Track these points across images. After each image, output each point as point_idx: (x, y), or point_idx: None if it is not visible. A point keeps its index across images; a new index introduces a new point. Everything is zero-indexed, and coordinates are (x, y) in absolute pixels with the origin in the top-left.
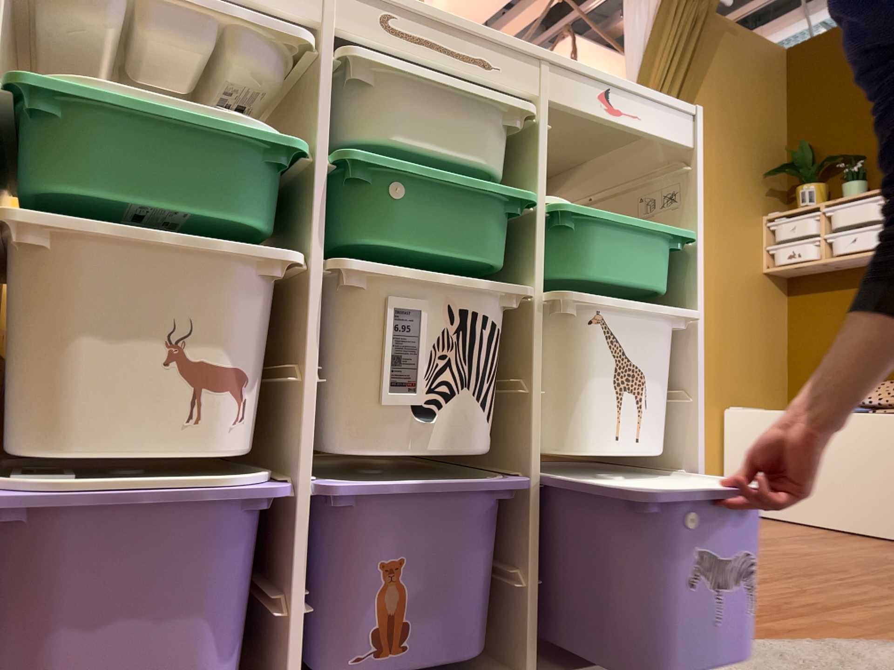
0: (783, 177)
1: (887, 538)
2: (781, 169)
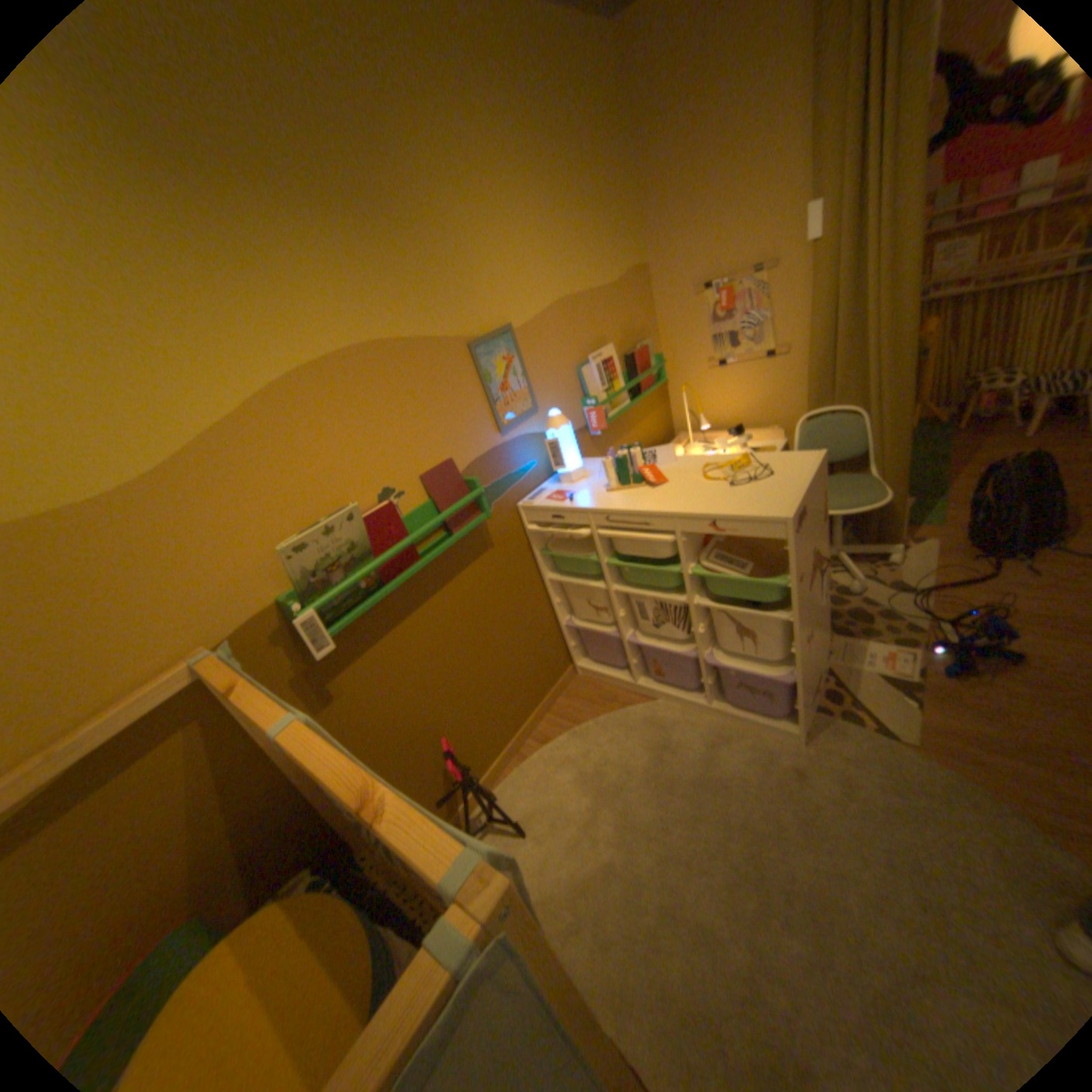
0: None
1: None
2: None
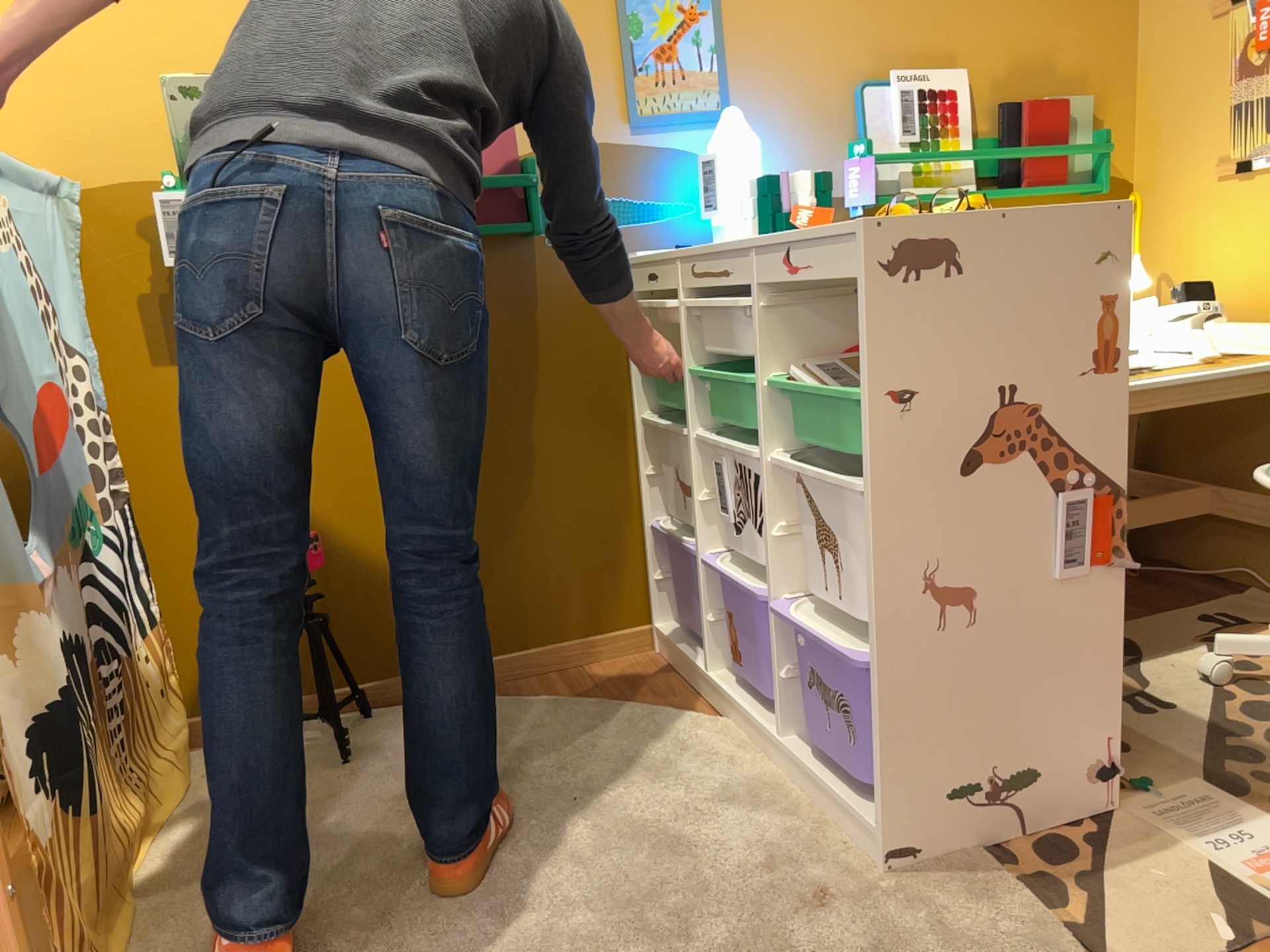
0: None
1: None
2: None
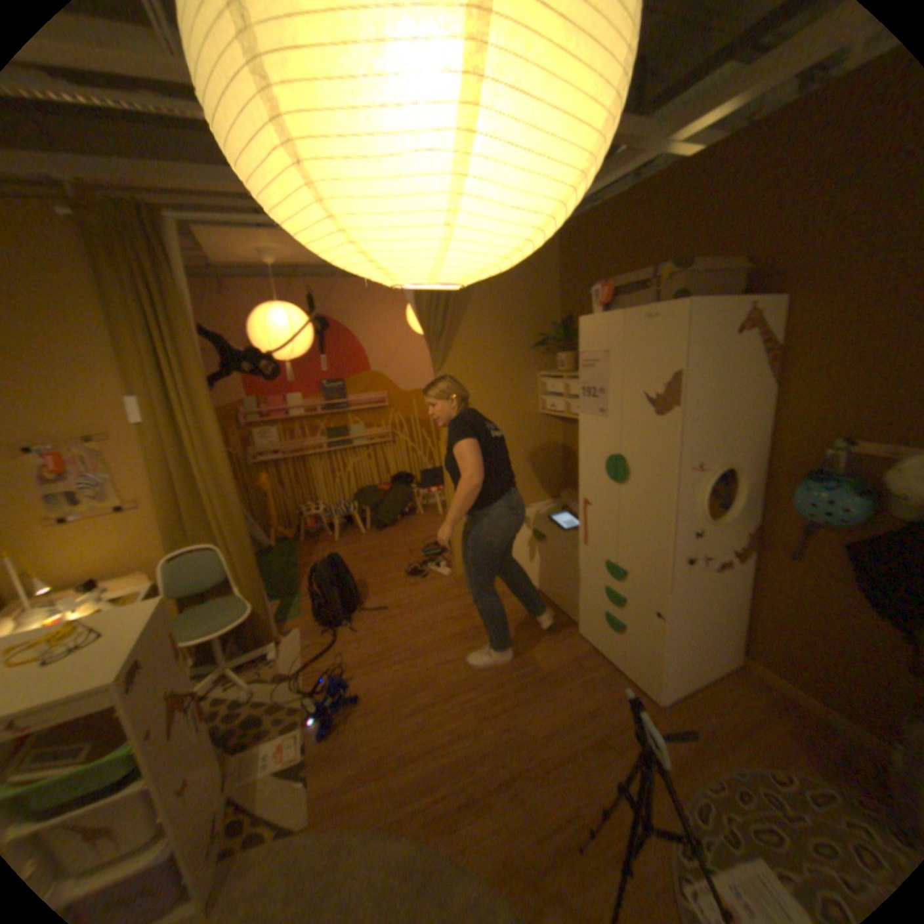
0: (550, 345)
1: (569, 620)
2: (549, 339)
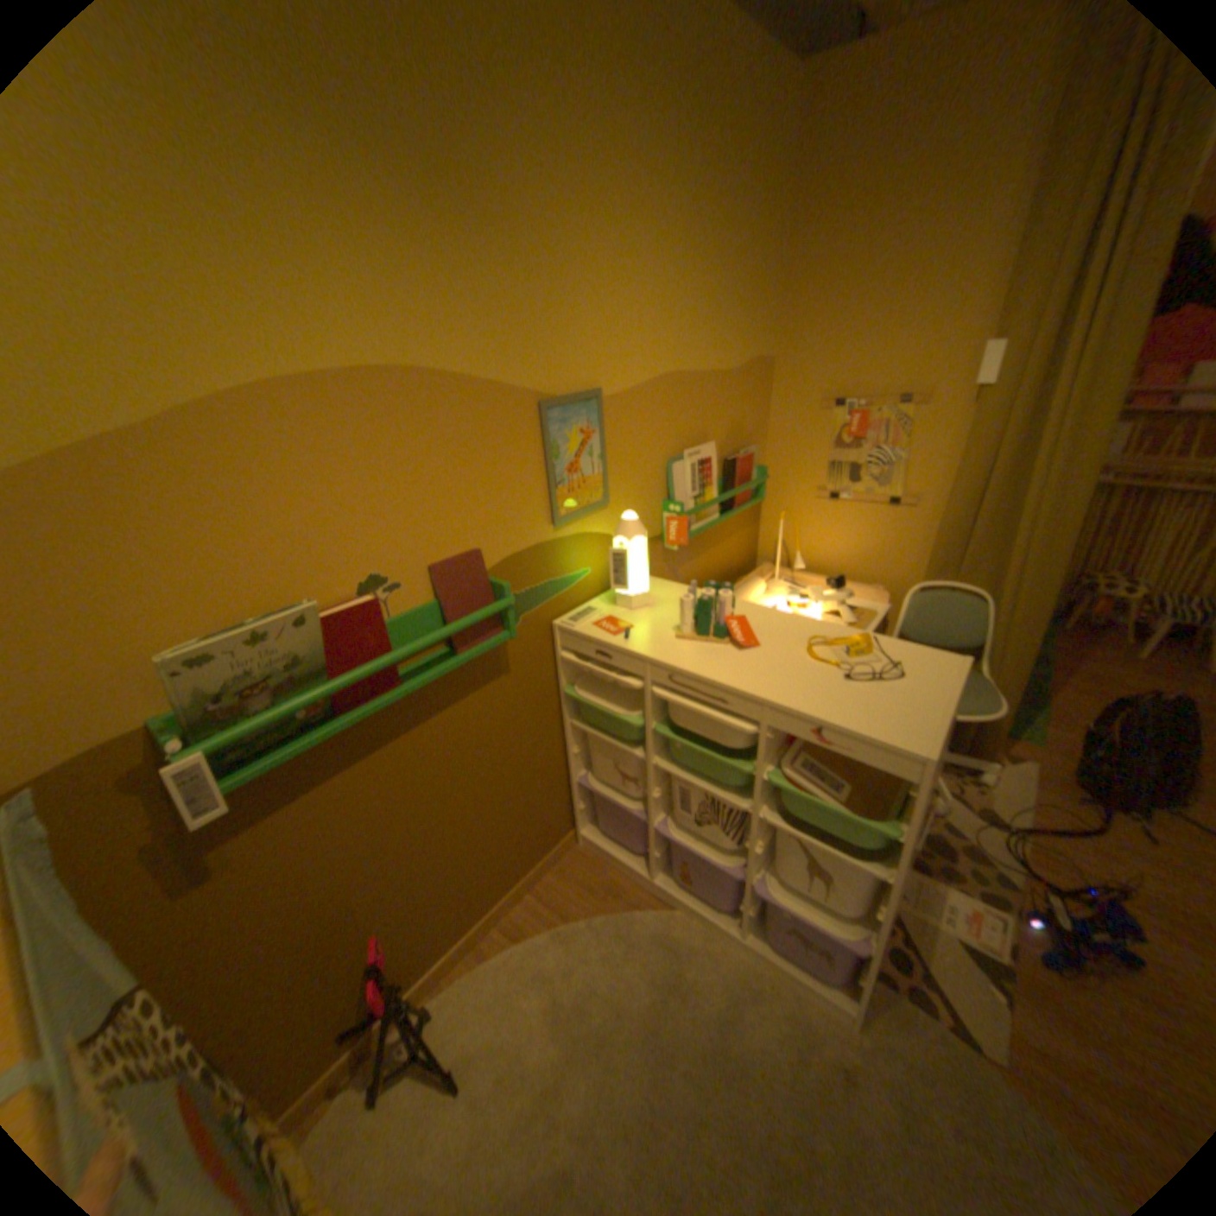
0: None
1: None
2: None
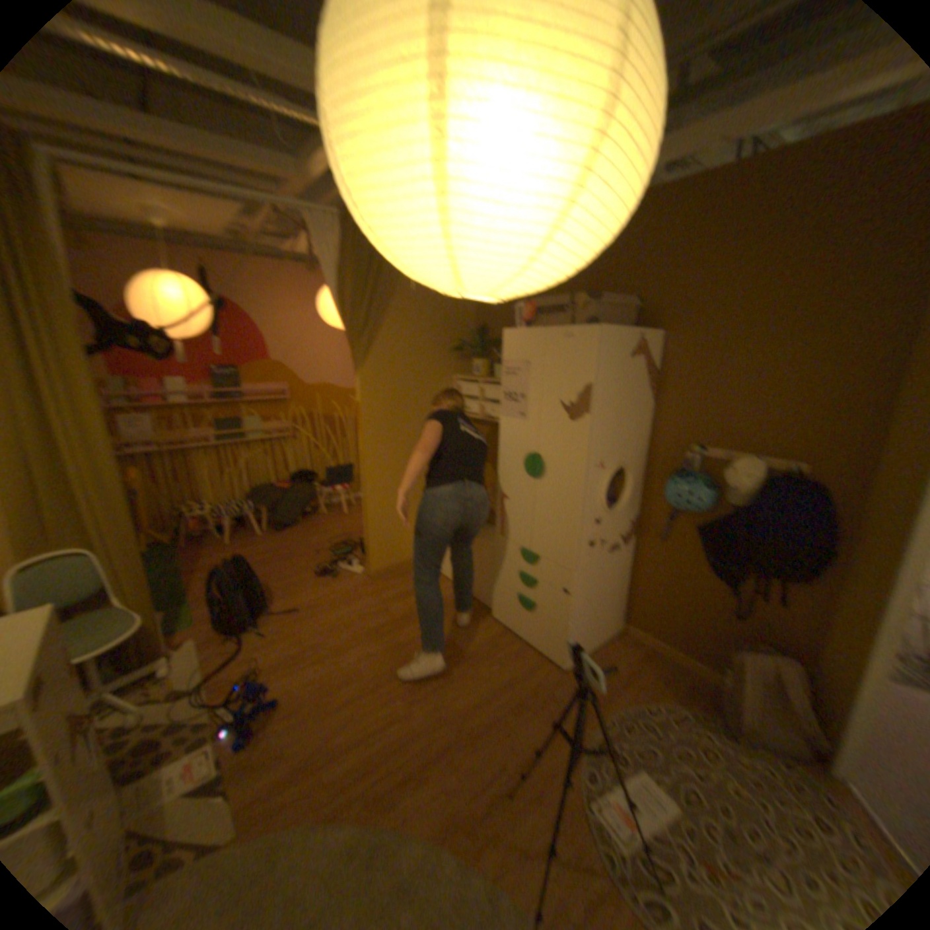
0: (469, 352)
1: (483, 607)
2: (468, 346)
